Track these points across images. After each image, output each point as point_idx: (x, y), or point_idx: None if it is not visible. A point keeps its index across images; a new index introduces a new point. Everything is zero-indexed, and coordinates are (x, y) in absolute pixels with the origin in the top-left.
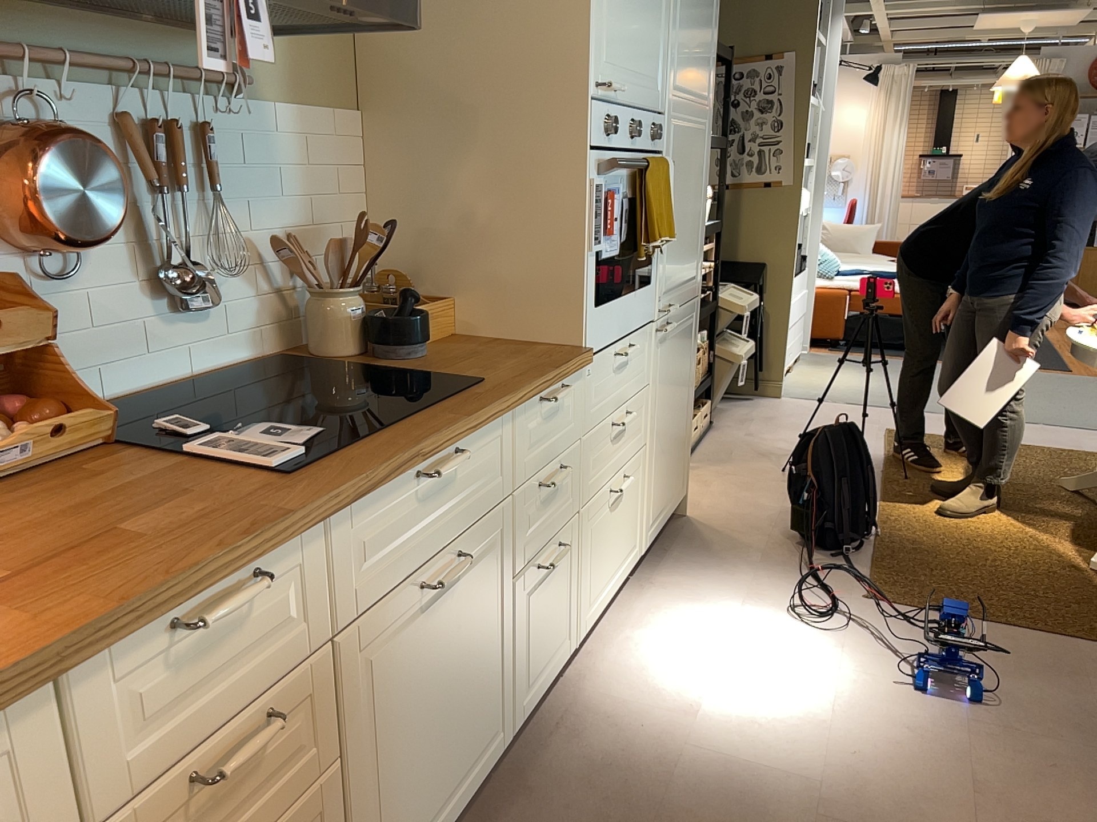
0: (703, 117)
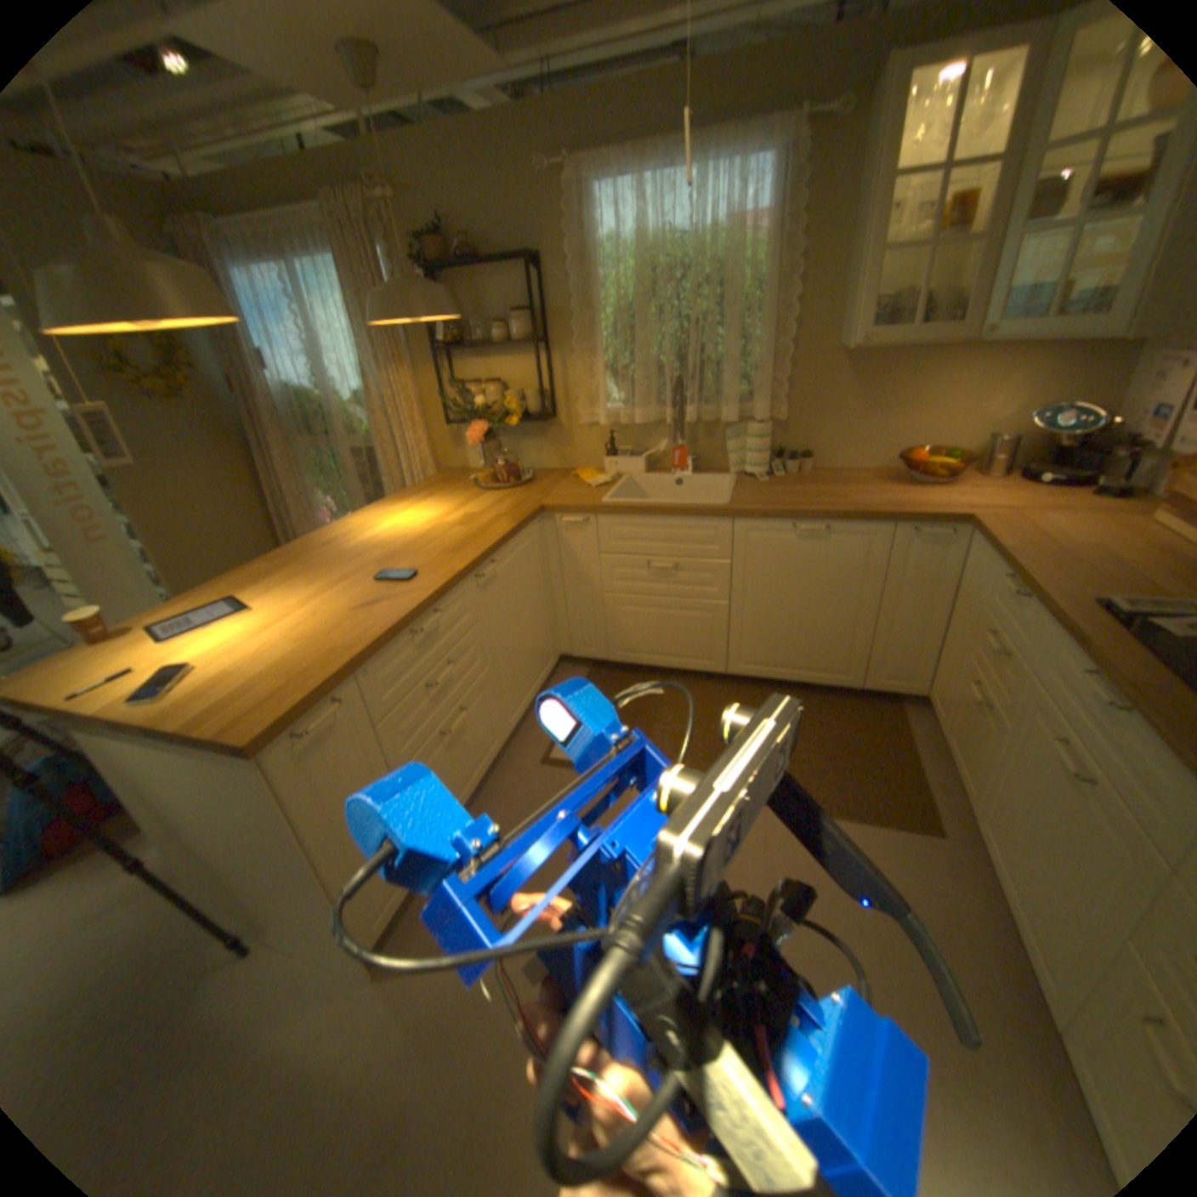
0: None
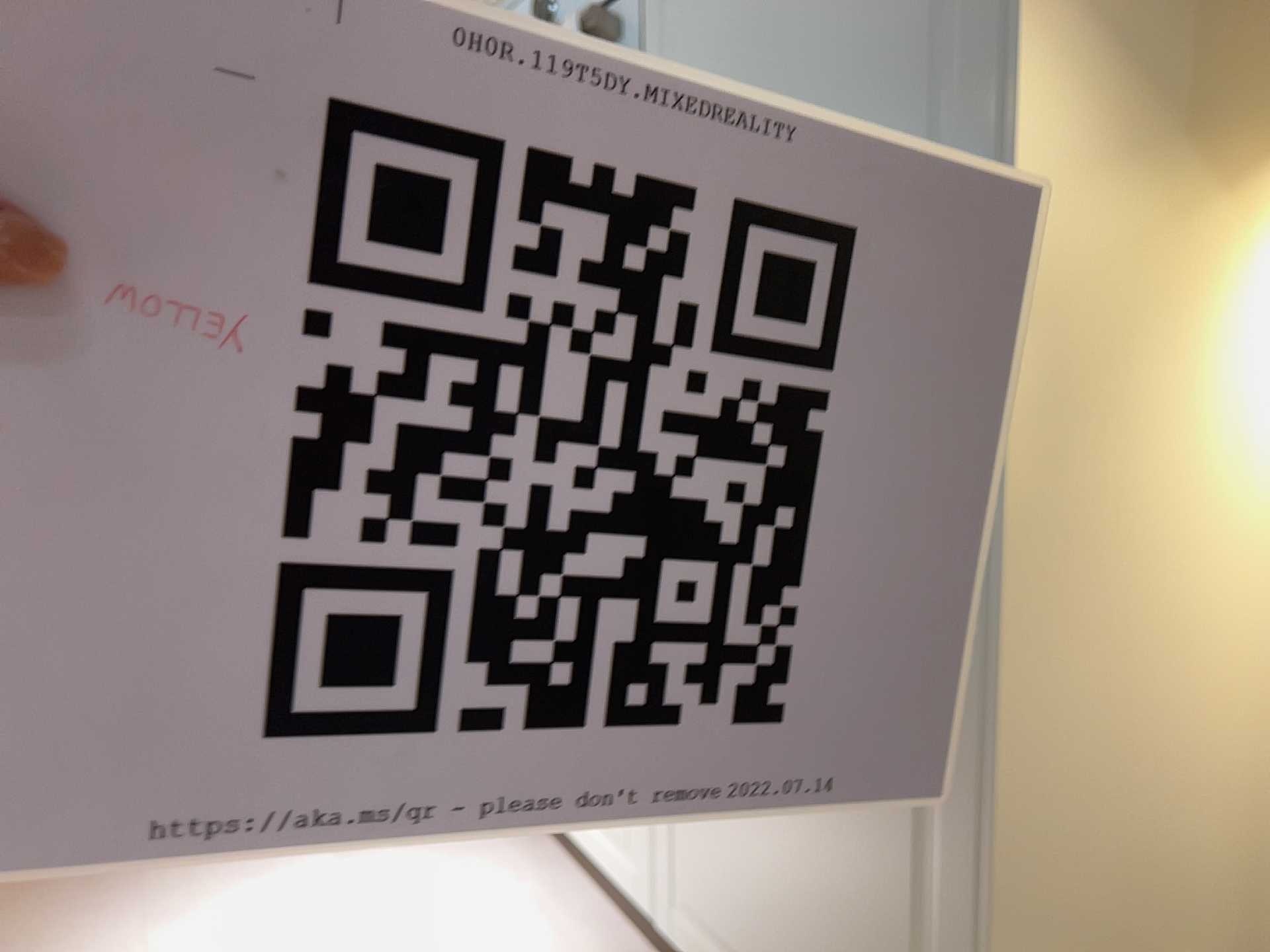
0: None
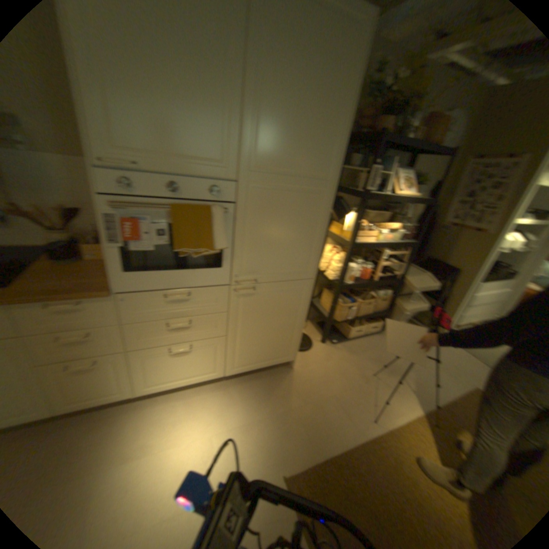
0: (317, 183)
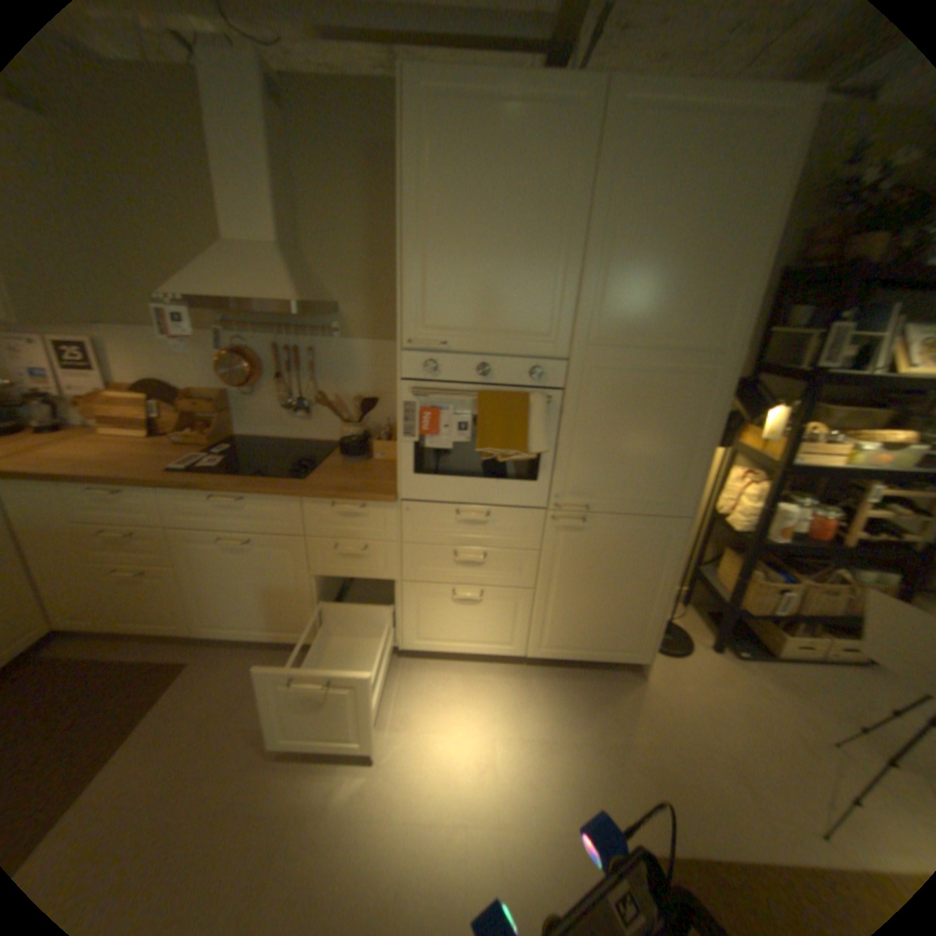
0: (705, 358)
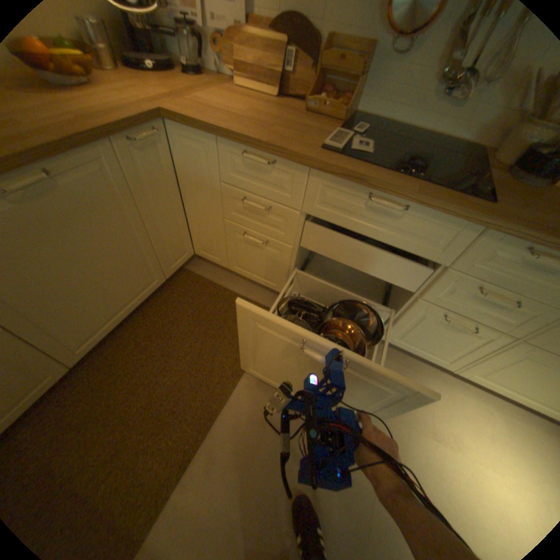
0: None
